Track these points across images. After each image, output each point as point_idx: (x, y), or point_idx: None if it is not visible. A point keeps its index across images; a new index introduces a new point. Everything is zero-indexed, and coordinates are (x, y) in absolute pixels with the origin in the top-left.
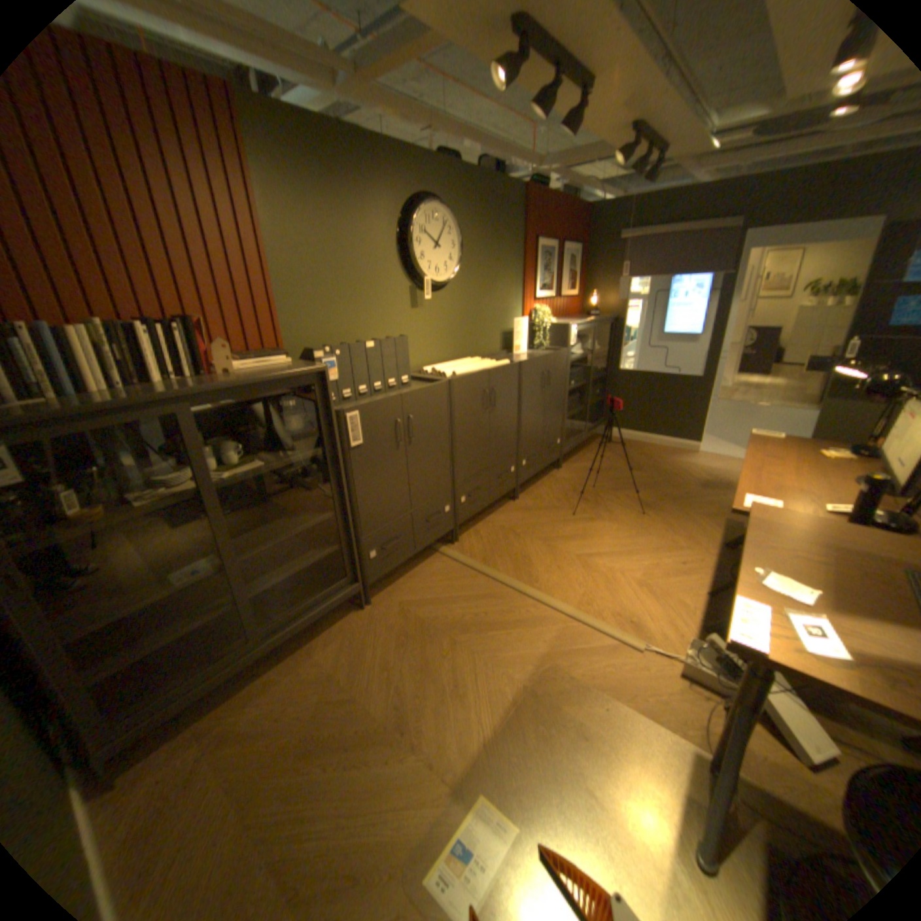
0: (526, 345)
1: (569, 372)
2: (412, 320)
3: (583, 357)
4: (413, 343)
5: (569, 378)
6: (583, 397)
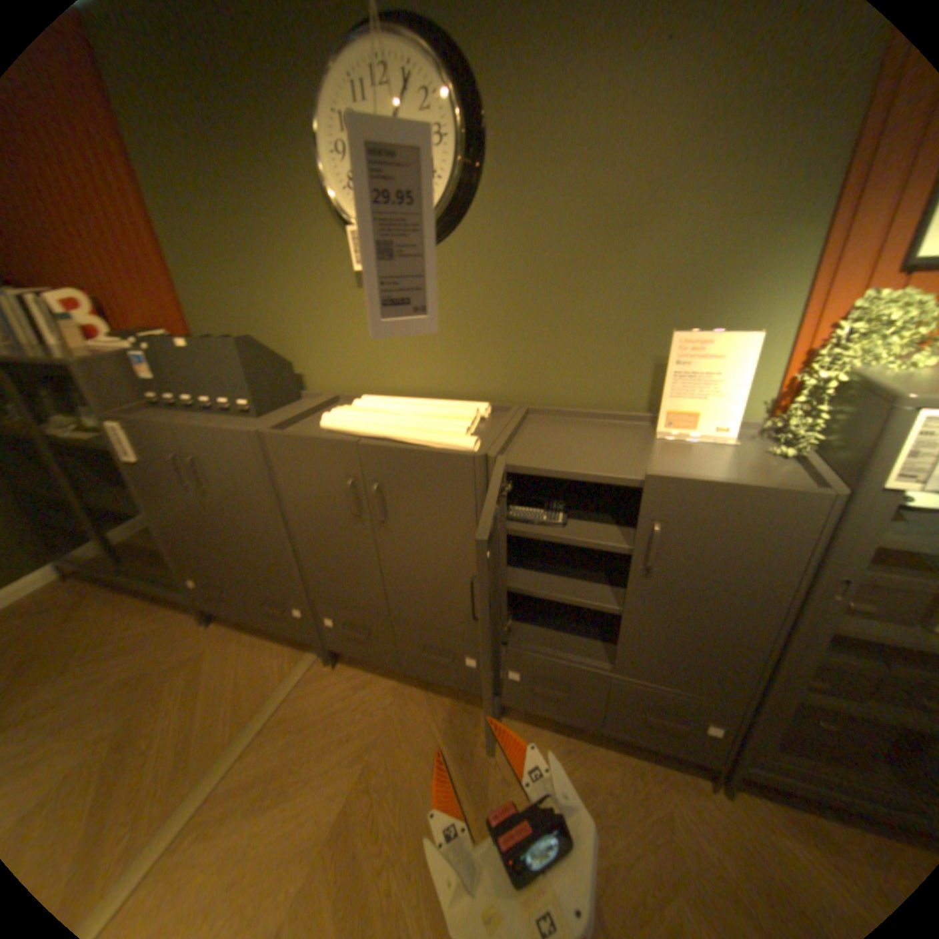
0: (737, 419)
1: (857, 581)
2: (357, 308)
3: None
4: (364, 349)
5: (848, 598)
6: None
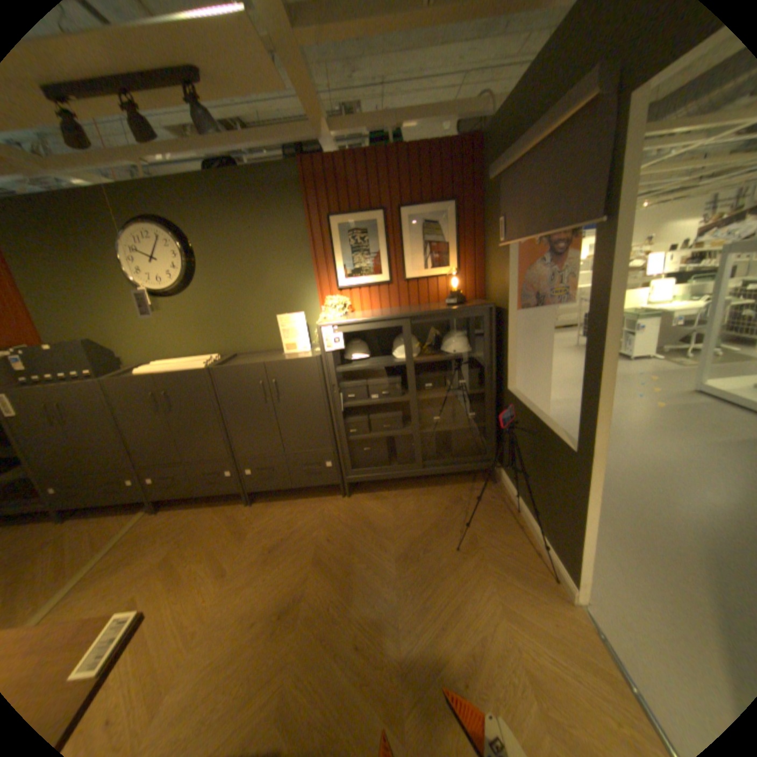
0: (308, 343)
1: (336, 384)
2: (149, 321)
3: (386, 366)
4: (155, 339)
5: (337, 391)
6: (420, 417)
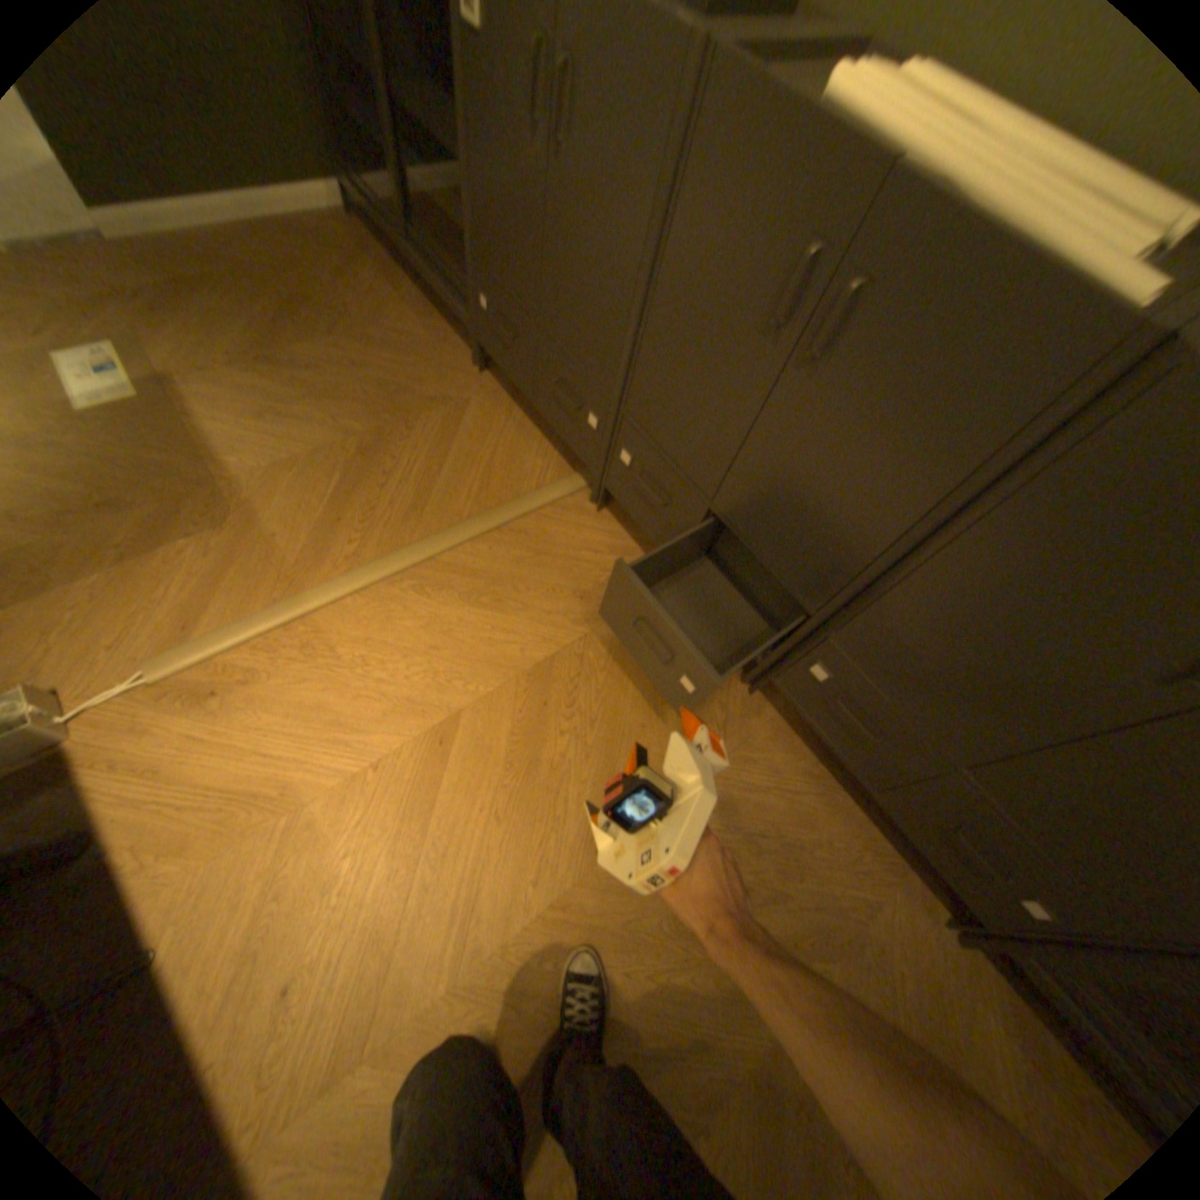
0: None
1: None
2: None
3: None
4: None
5: None
6: None
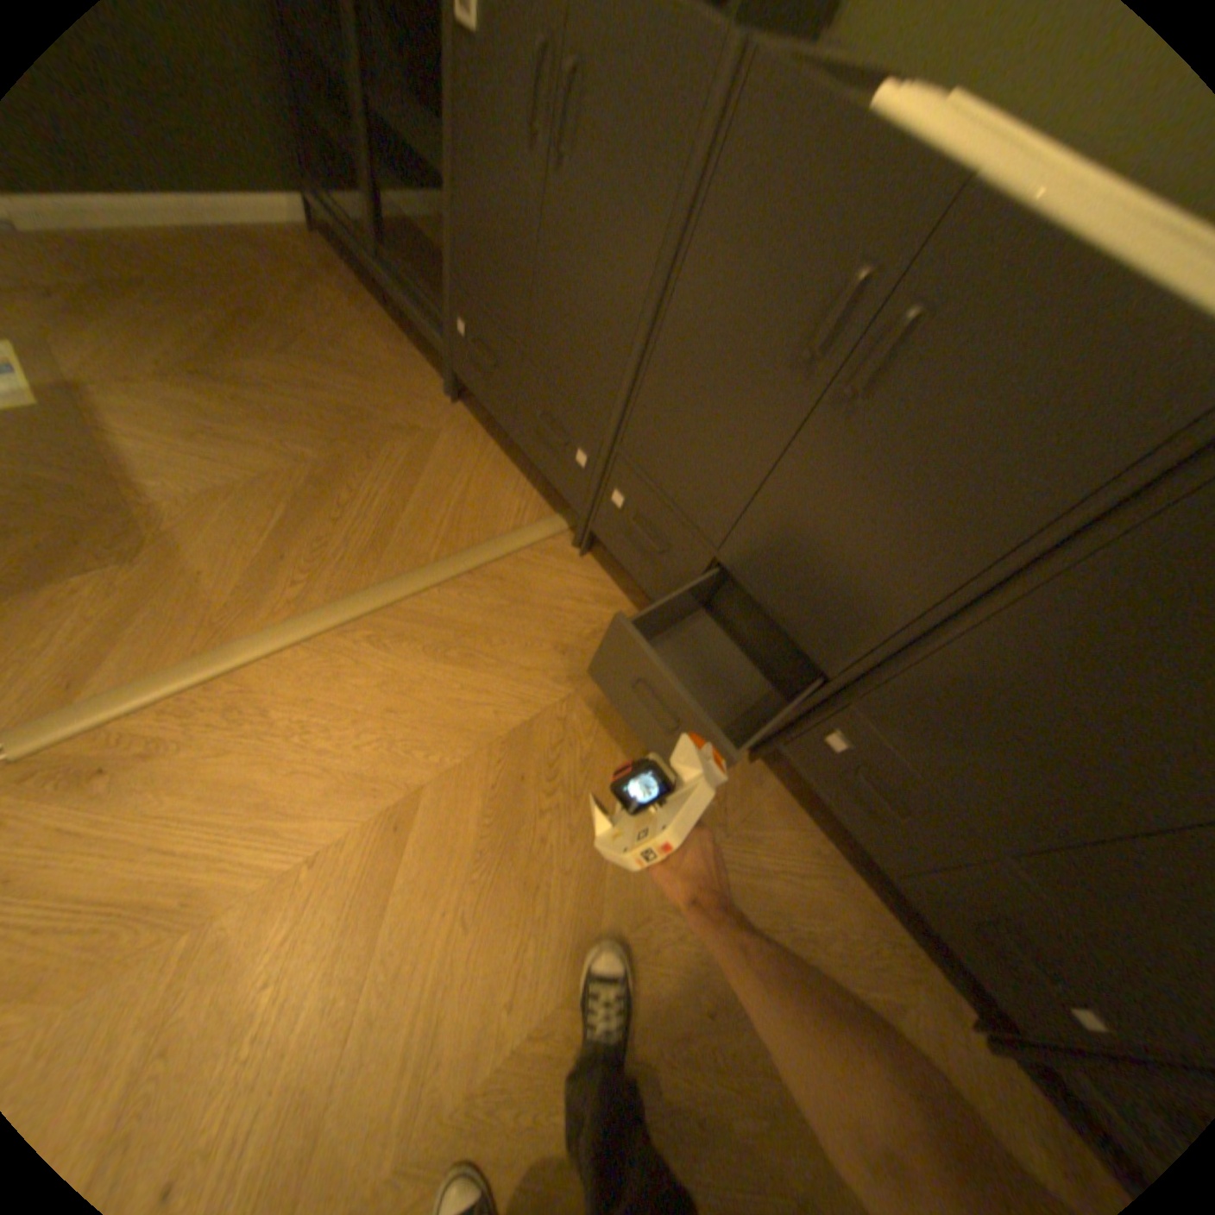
0: None
1: None
2: None
3: None
4: None
5: None
6: None
